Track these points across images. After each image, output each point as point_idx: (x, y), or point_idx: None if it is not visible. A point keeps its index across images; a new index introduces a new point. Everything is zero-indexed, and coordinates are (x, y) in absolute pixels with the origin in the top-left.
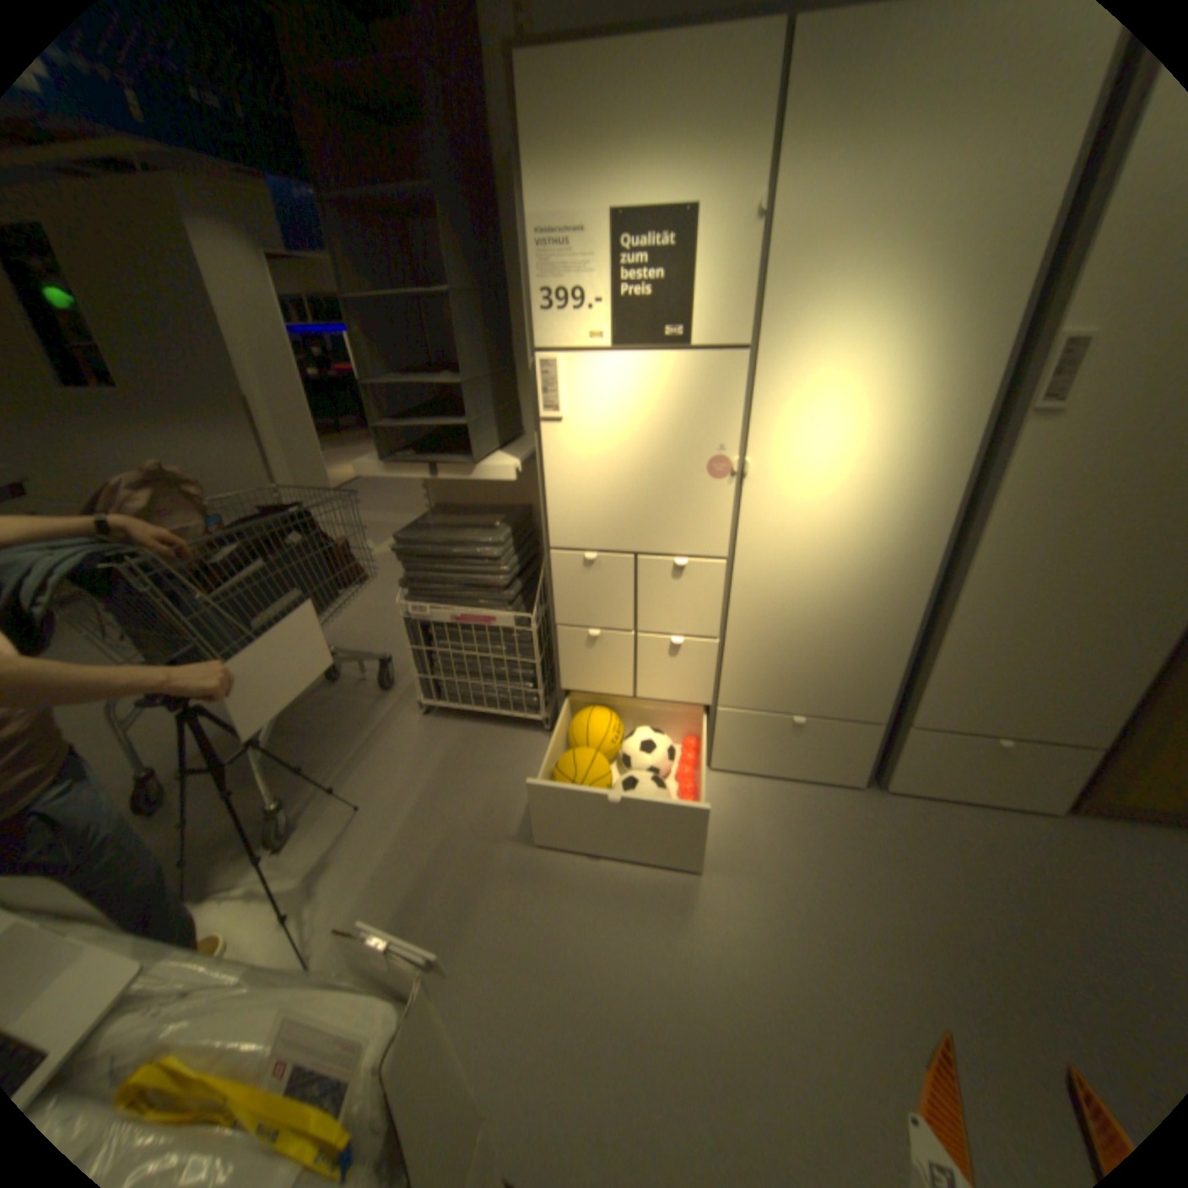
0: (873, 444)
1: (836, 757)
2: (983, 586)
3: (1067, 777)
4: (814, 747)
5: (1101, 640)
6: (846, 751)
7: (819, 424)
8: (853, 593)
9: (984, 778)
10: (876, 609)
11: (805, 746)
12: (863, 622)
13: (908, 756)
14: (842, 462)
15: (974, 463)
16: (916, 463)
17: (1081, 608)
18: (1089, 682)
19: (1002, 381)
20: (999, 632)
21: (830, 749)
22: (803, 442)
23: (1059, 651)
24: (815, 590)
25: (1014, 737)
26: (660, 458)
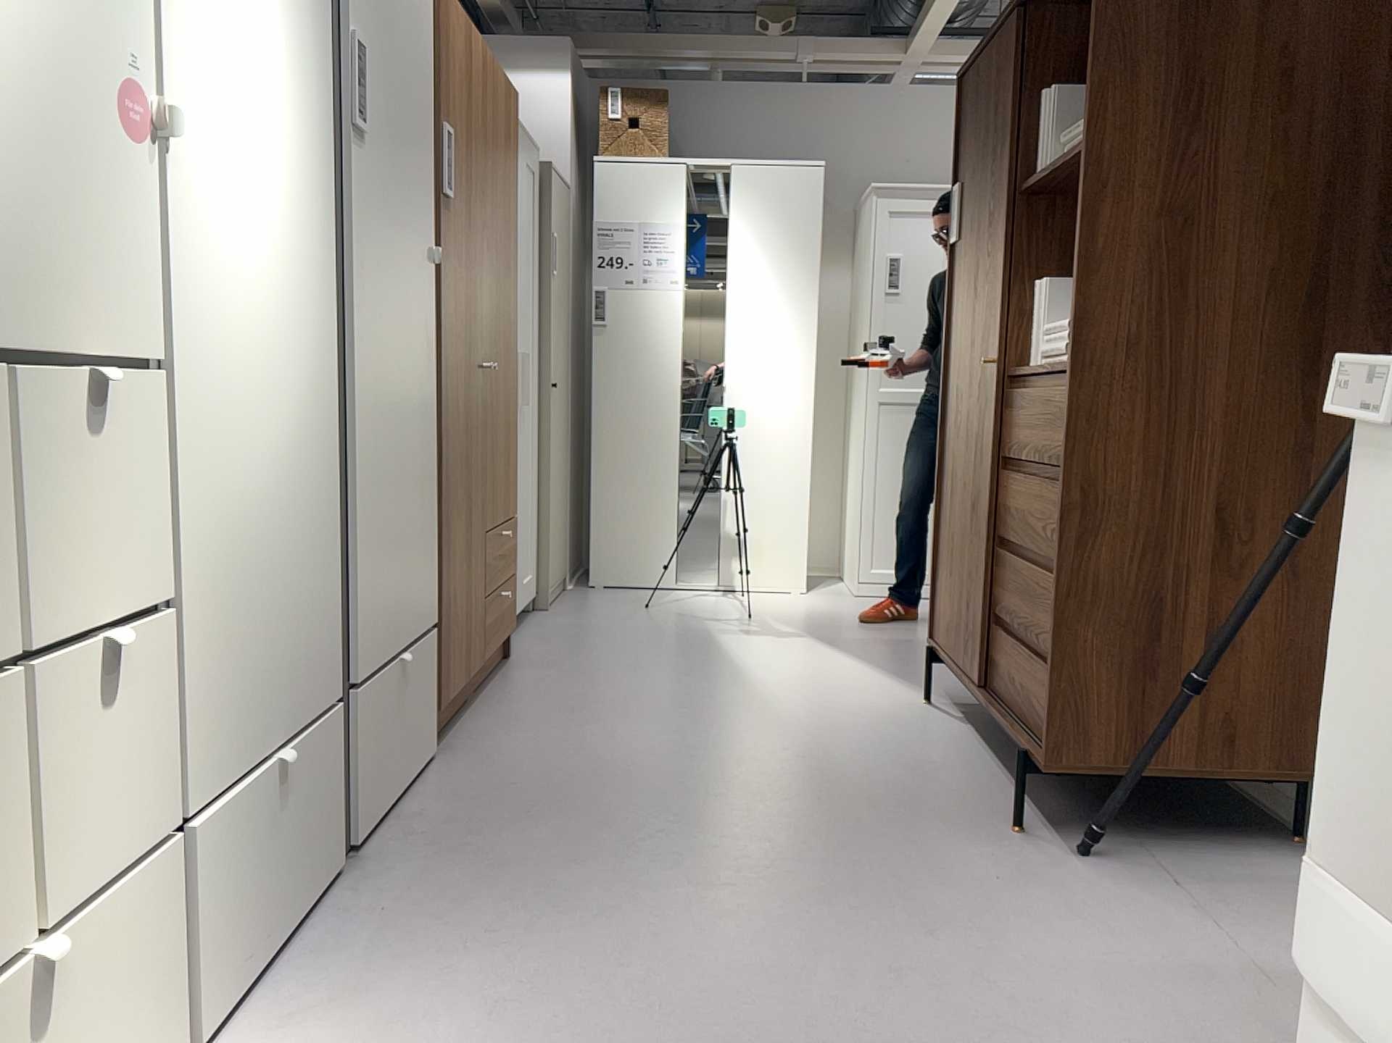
0: (267, 126)
1: (313, 821)
2: (358, 395)
3: (428, 686)
4: (294, 820)
5: (412, 463)
6: (318, 795)
7: (220, 61)
8: (284, 426)
9: (398, 737)
10: (304, 455)
11: (286, 828)
12: (298, 486)
13: (357, 750)
14: (247, 150)
15: (325, 194)
16: (299, 177)
17: (400, 419)
18: (416, 527)
19: (323, 75)
20: (375, 471)
21: (306, 807)
22: (209, 92)
23: (401, 488)
24: (254, 428)
25: (402, 646)
26: (20, 31)
